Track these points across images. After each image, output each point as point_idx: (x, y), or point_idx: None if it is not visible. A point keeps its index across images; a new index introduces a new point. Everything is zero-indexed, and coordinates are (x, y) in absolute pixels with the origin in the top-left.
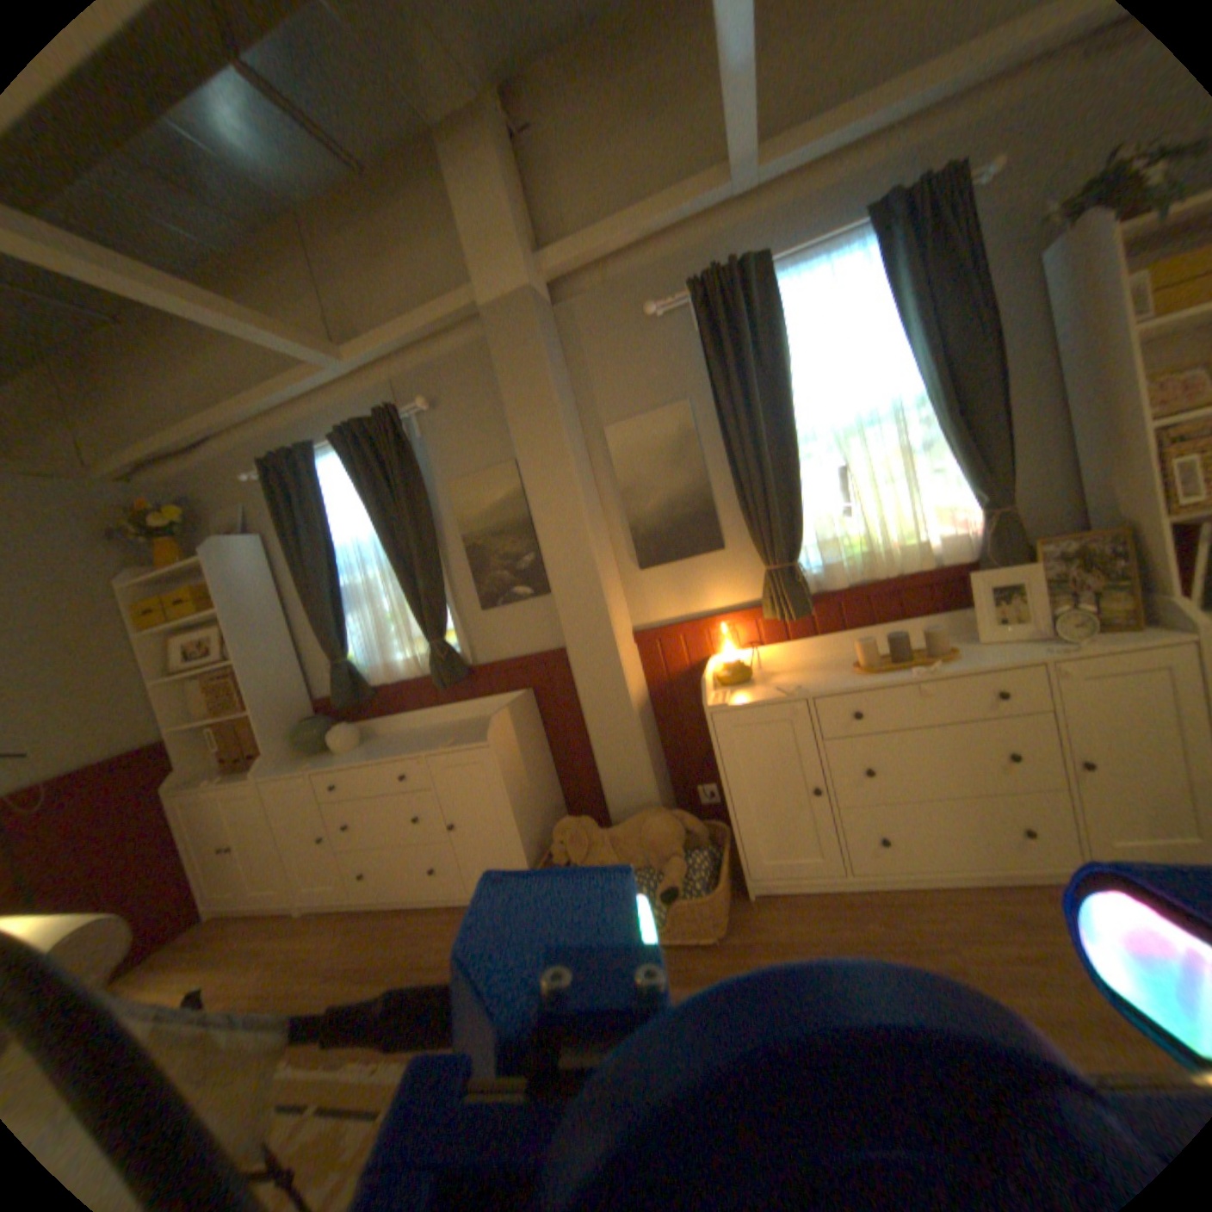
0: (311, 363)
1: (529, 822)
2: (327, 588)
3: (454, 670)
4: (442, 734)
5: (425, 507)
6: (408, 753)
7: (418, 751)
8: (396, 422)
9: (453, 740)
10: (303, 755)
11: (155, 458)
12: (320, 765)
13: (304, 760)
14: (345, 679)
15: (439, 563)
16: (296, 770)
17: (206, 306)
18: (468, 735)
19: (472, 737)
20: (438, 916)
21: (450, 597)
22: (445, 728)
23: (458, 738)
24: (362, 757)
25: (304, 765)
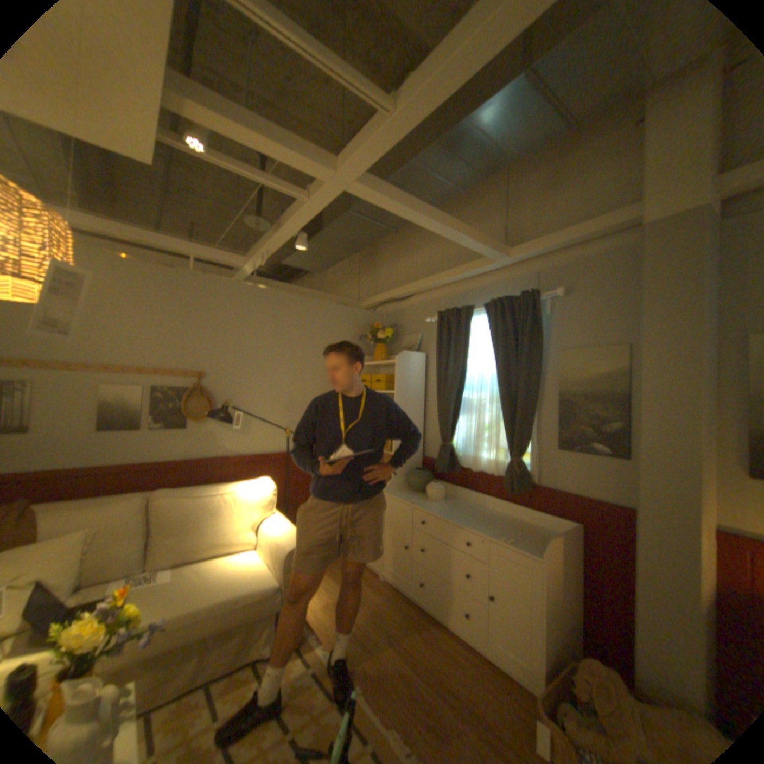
0: (489, 258)
1: (555, 636)
2: (454, 397)
3: (523, 484)
4: (502, 525)
5: (537, 364)
6: (477, 531)
7: (485, 533)
8: (535, 303)
9: (512, 539)
10: (410, 488)
11: (387, 301)
12: (420, 505)
13: (411, 493)
14: (447, 456)
15: (535, 406)
16: (406, 500)
17: (448, 226)
18: (524, 540)
19: (528, 546)
20: (463, 650)
21: (535, 430)
22: (503, 520)
23: (517, 541)
24: (446, 515)
25: (411, 498)
